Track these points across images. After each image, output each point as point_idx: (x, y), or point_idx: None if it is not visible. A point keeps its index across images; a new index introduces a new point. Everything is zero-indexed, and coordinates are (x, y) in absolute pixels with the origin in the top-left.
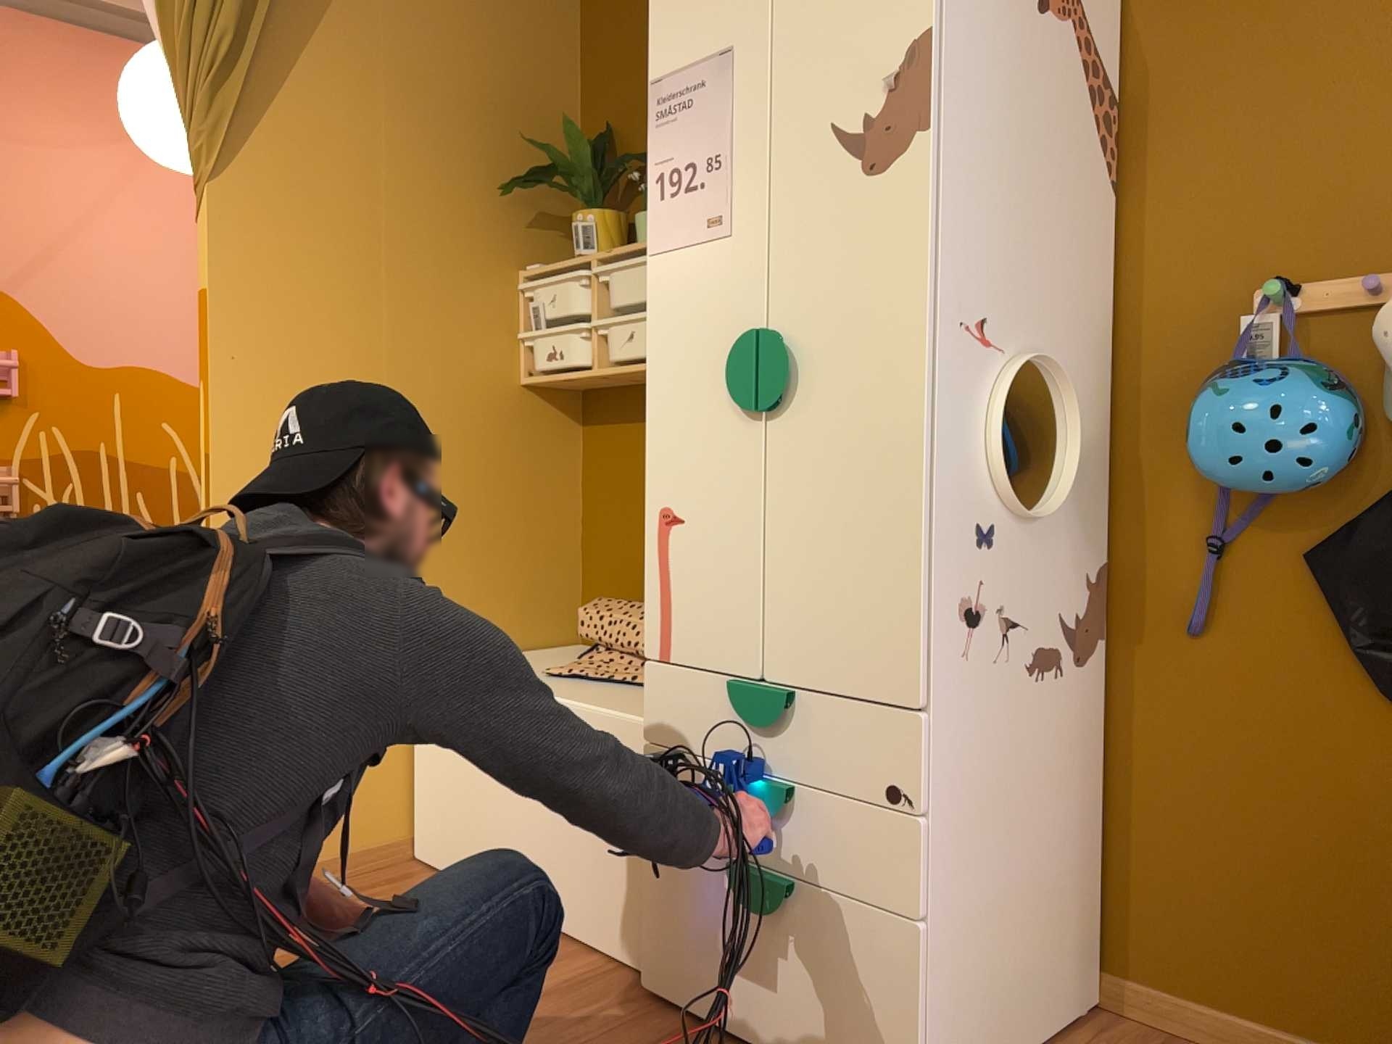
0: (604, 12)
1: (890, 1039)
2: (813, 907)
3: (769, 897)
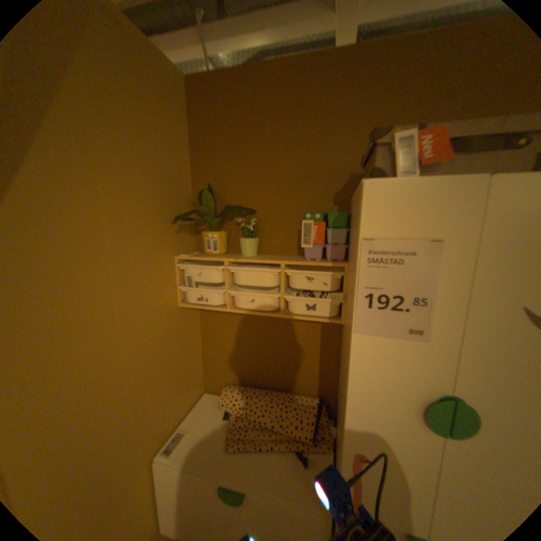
0: (205, 127)
1: None
2: None
3: None
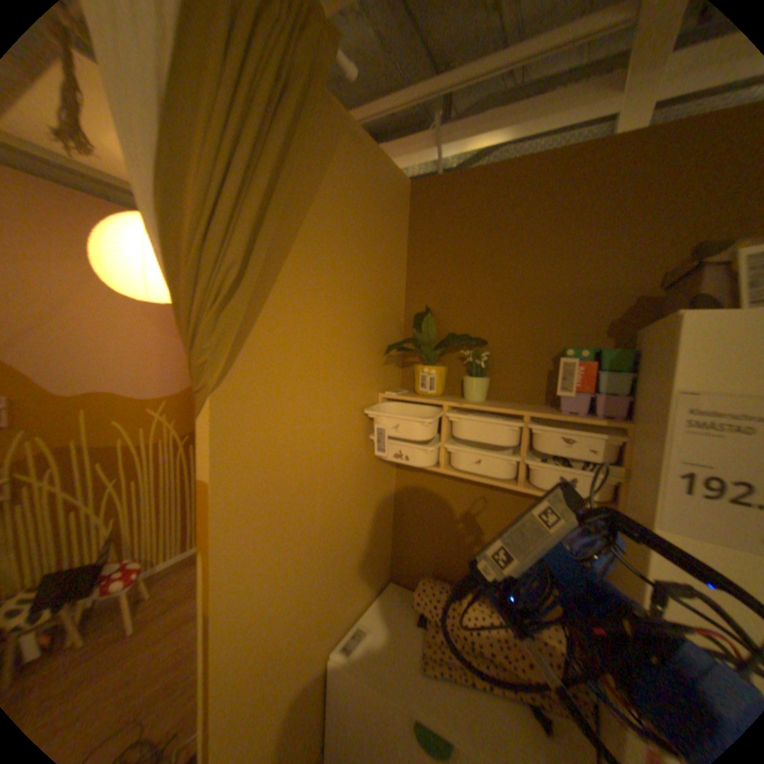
0: (429, 238)
1: None
2: None
3: None
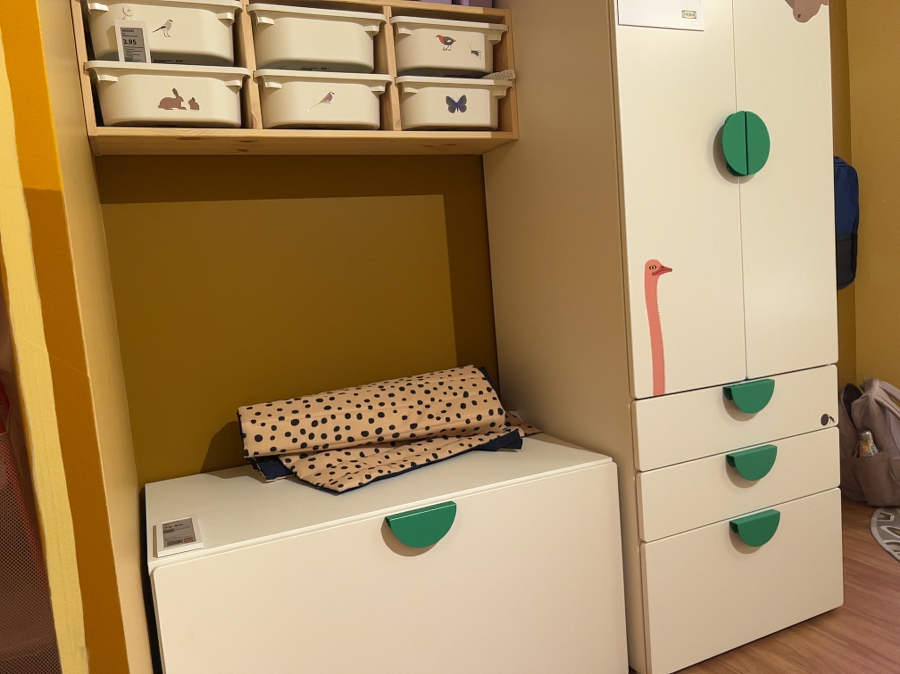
0: None
1: (829, 563)
2: (785, 516)
3: (772, 525)
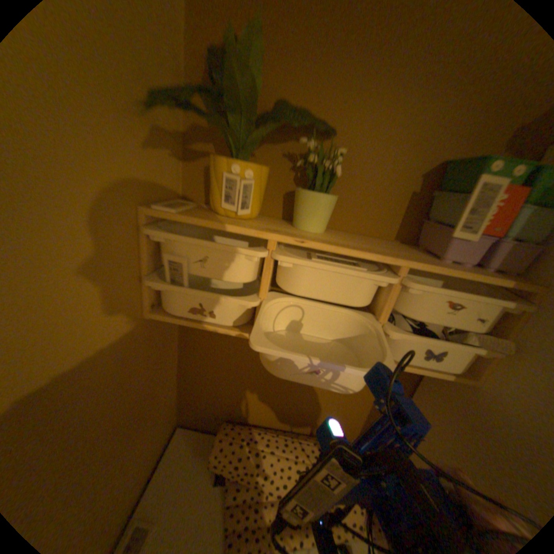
0: None
1: None
2: None
3: None
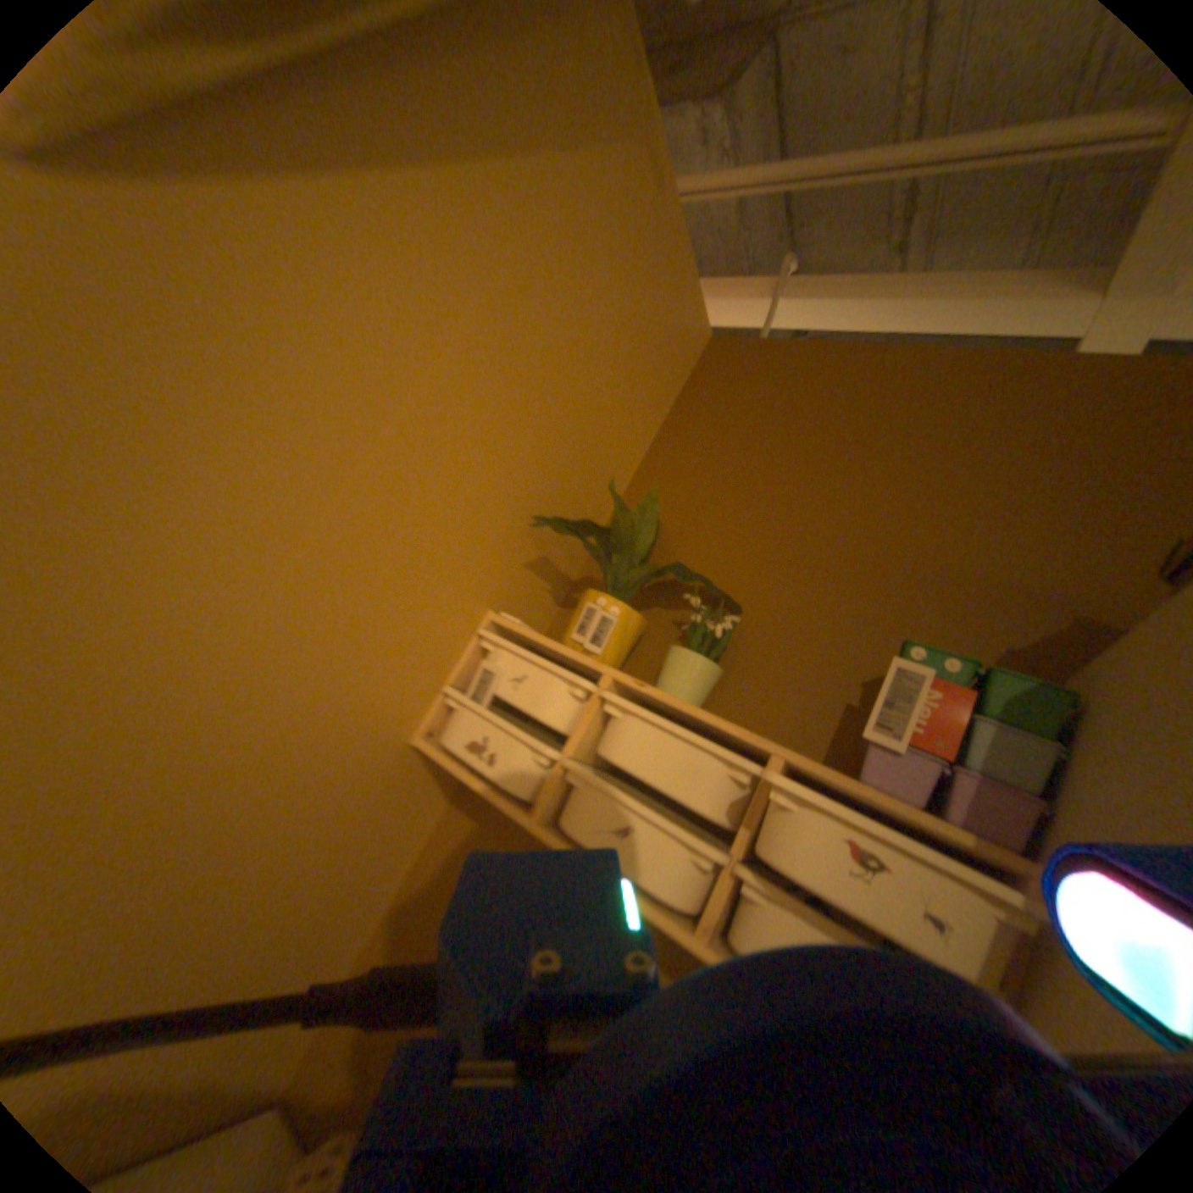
0: (706, 418)
1: None
2: None
3: None
